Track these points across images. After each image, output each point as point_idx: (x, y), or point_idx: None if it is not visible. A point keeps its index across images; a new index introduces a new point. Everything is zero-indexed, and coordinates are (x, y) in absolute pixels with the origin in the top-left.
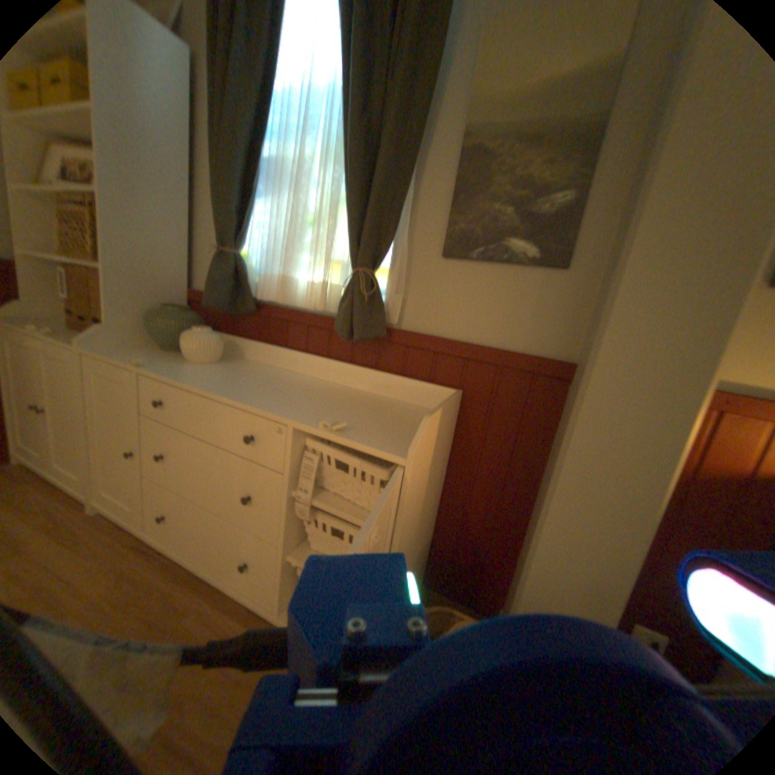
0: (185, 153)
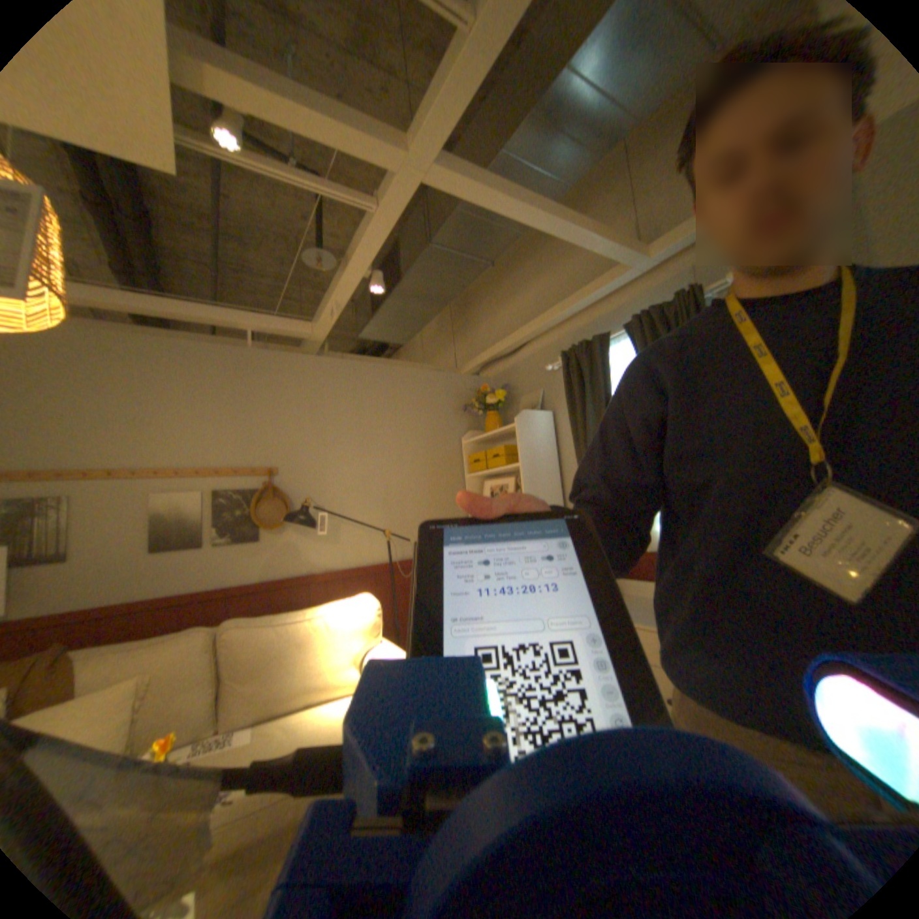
0: (557, 466)
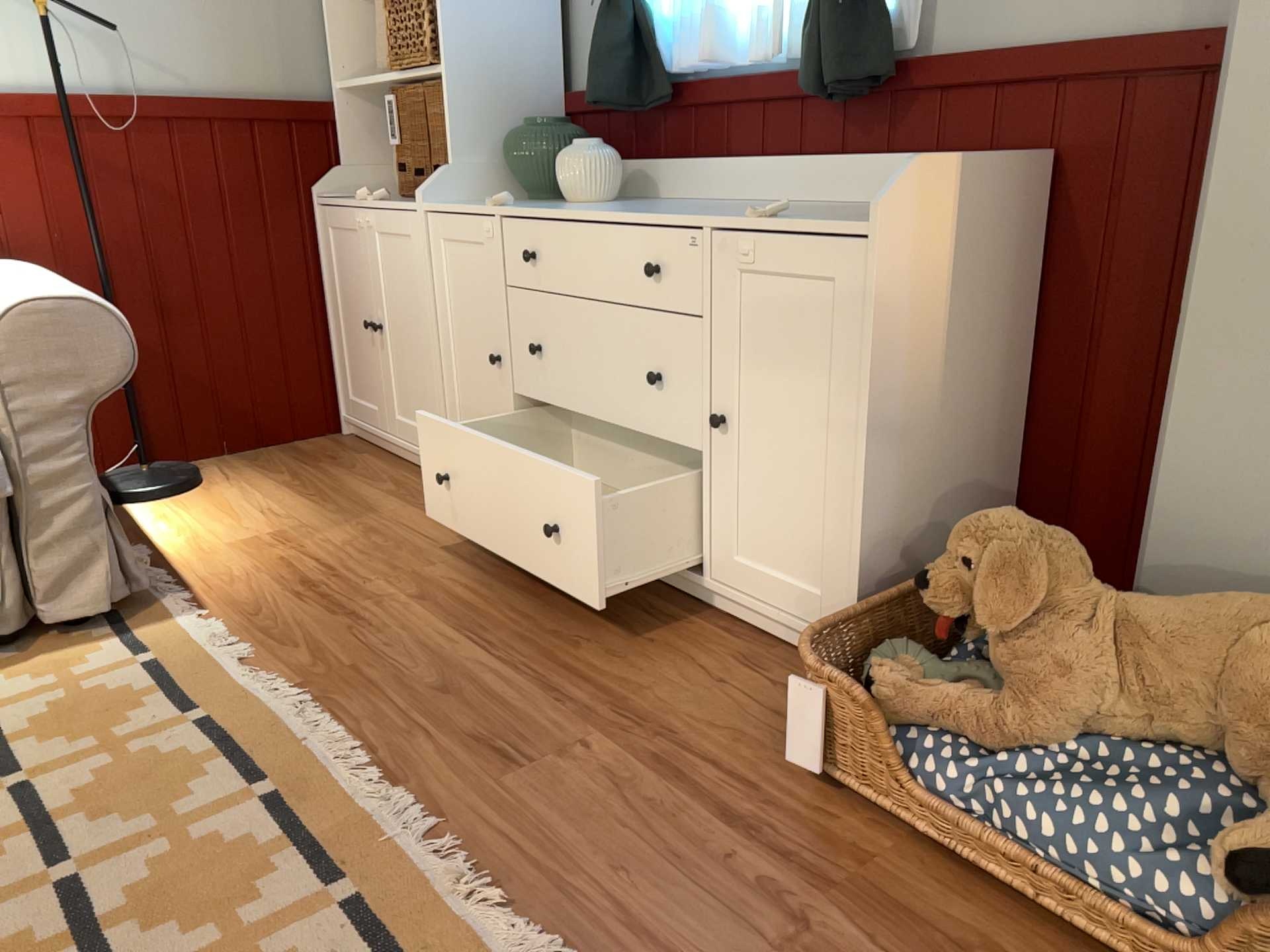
0: None
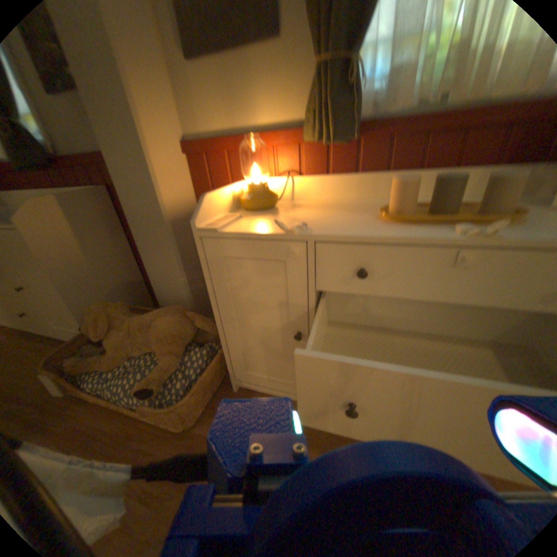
0: None
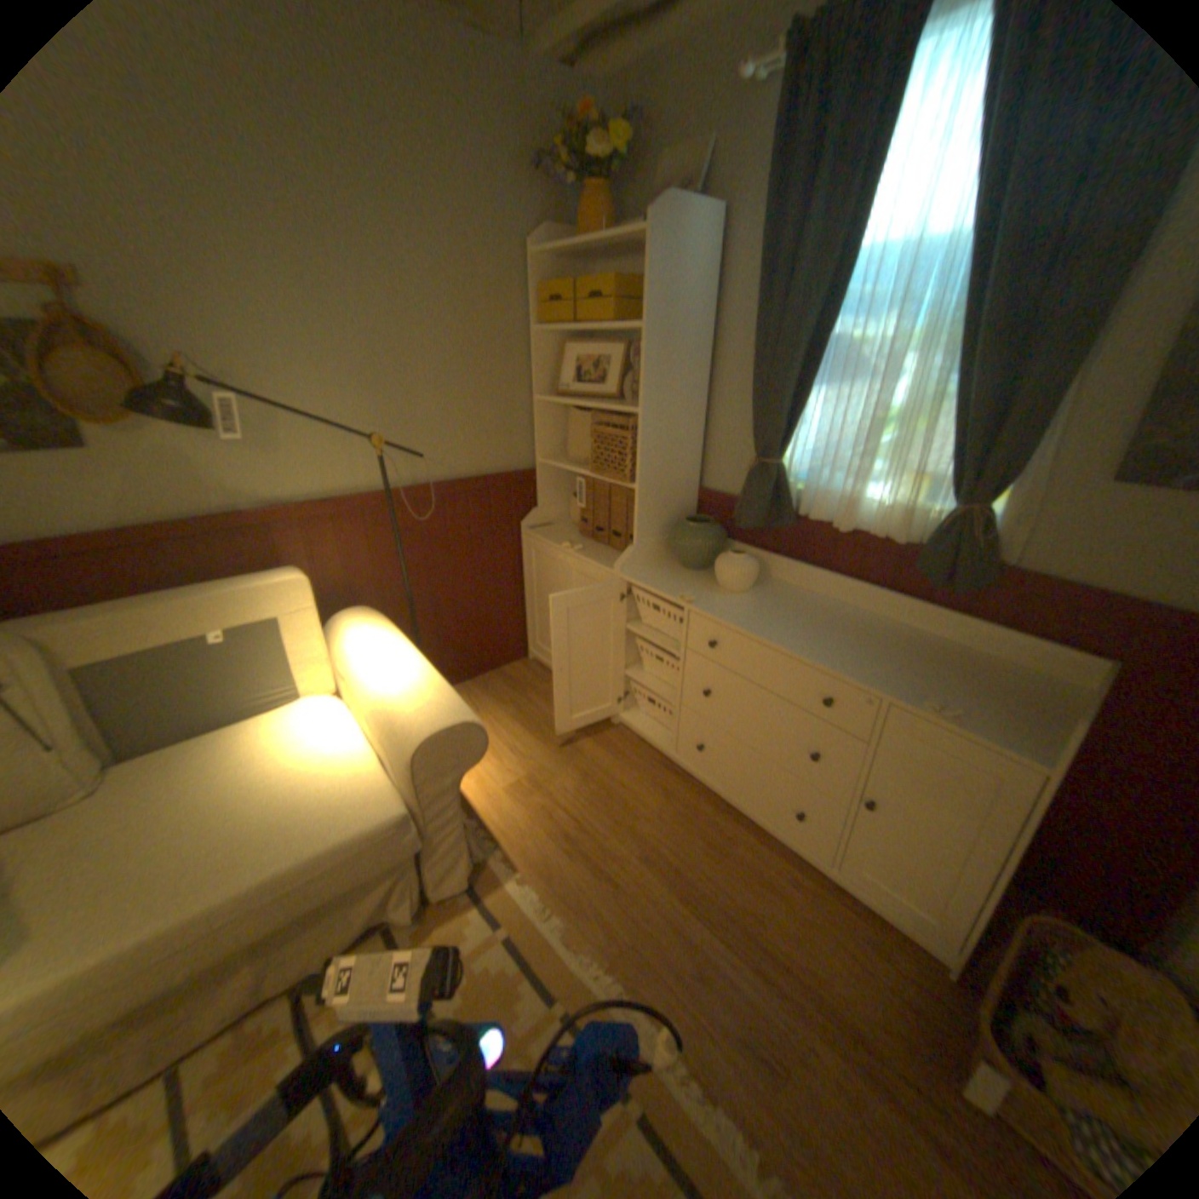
0: (710, 336)
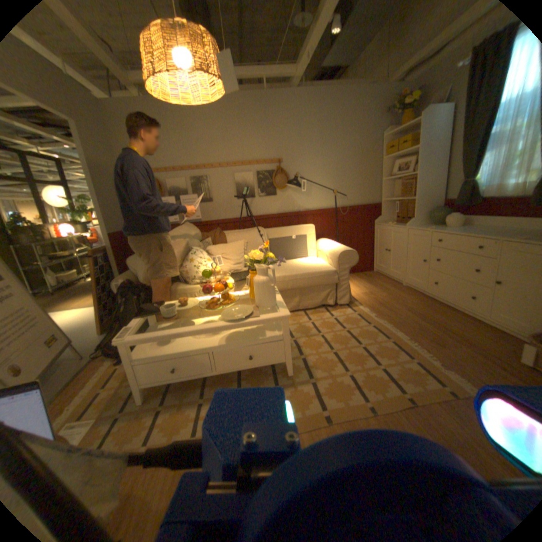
0: (448, 145)
